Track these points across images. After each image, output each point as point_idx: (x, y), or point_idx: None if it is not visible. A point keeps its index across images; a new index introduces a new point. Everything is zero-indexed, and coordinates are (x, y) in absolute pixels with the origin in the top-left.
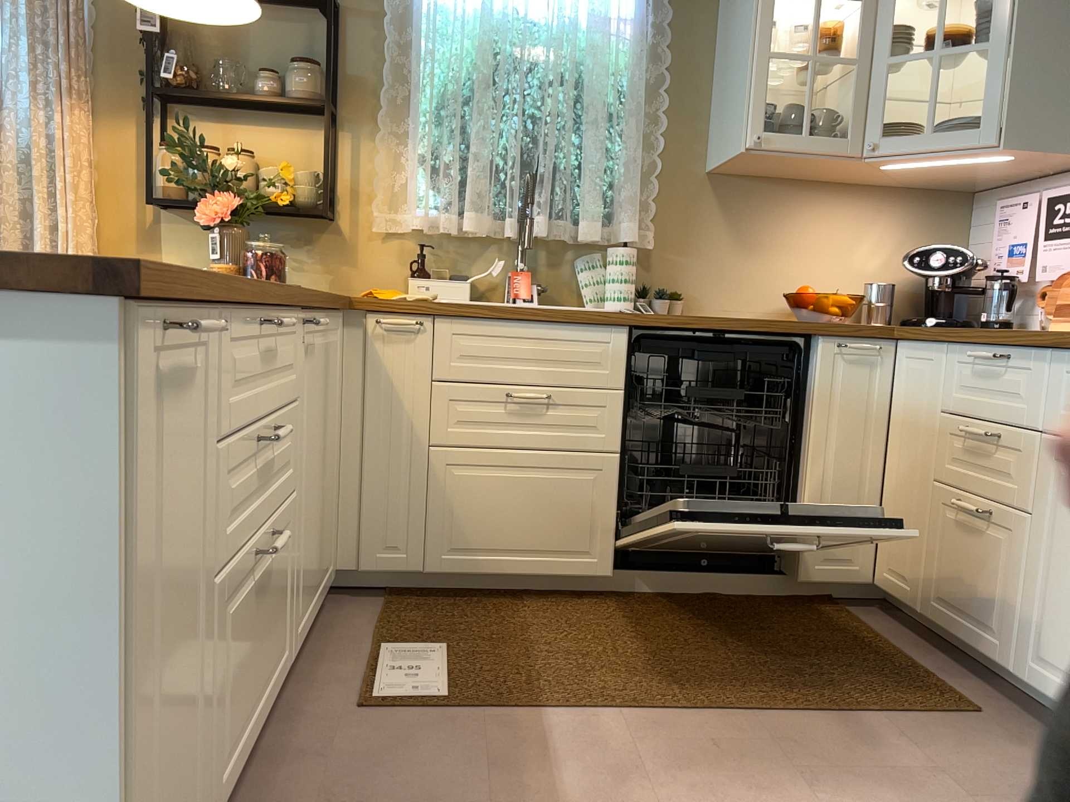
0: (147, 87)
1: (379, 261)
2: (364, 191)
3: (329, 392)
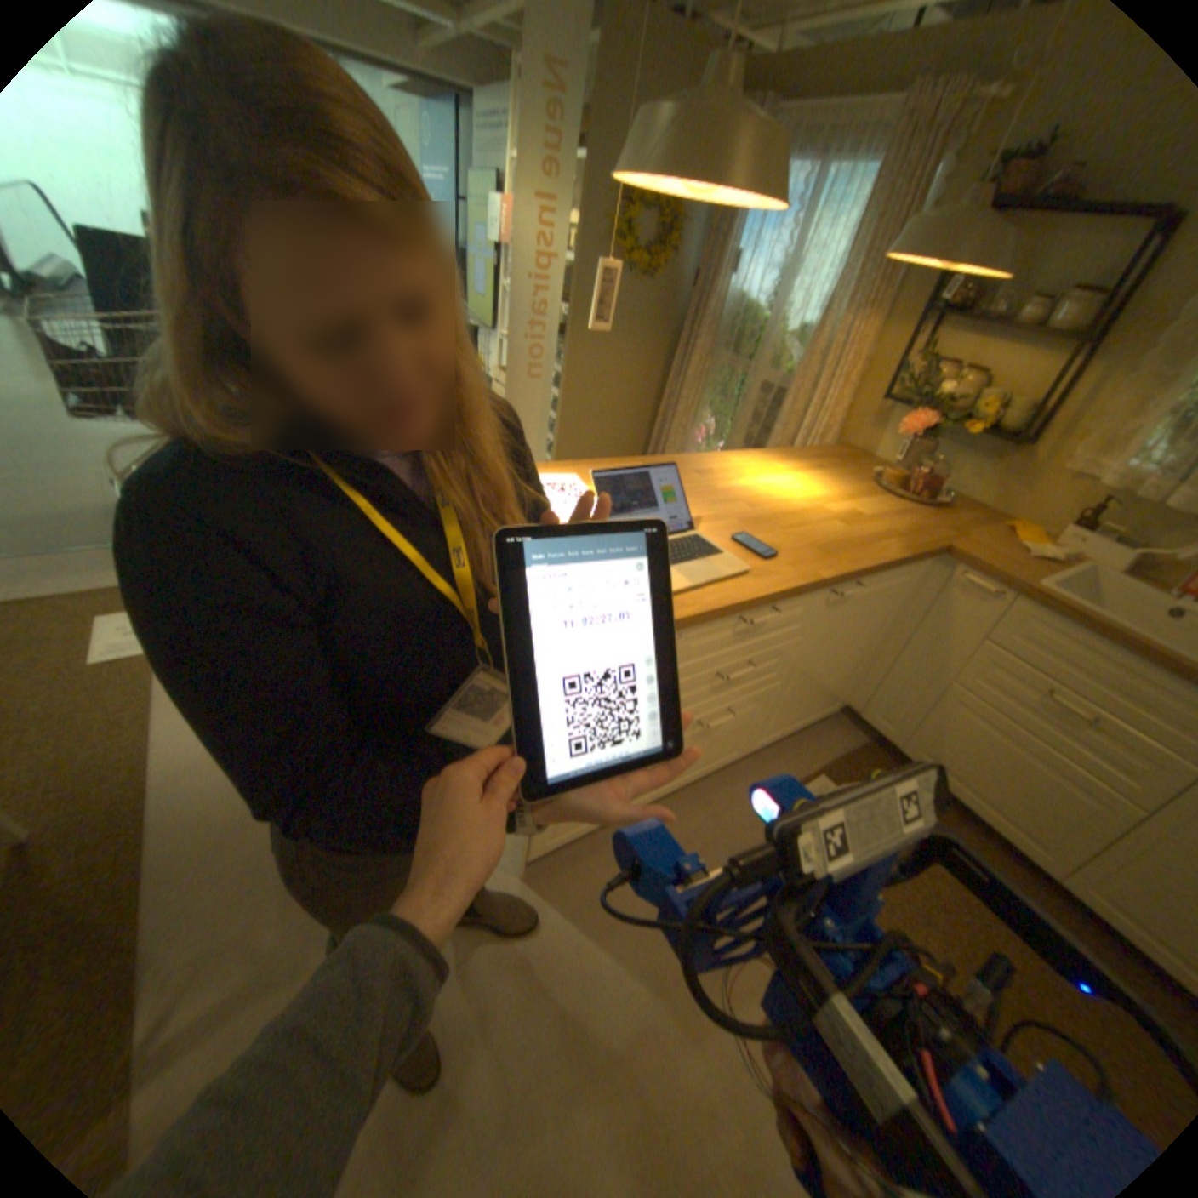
0: (934, 294)
1: (1057, 494)
2: (1082, 425)
3: (879, 615)
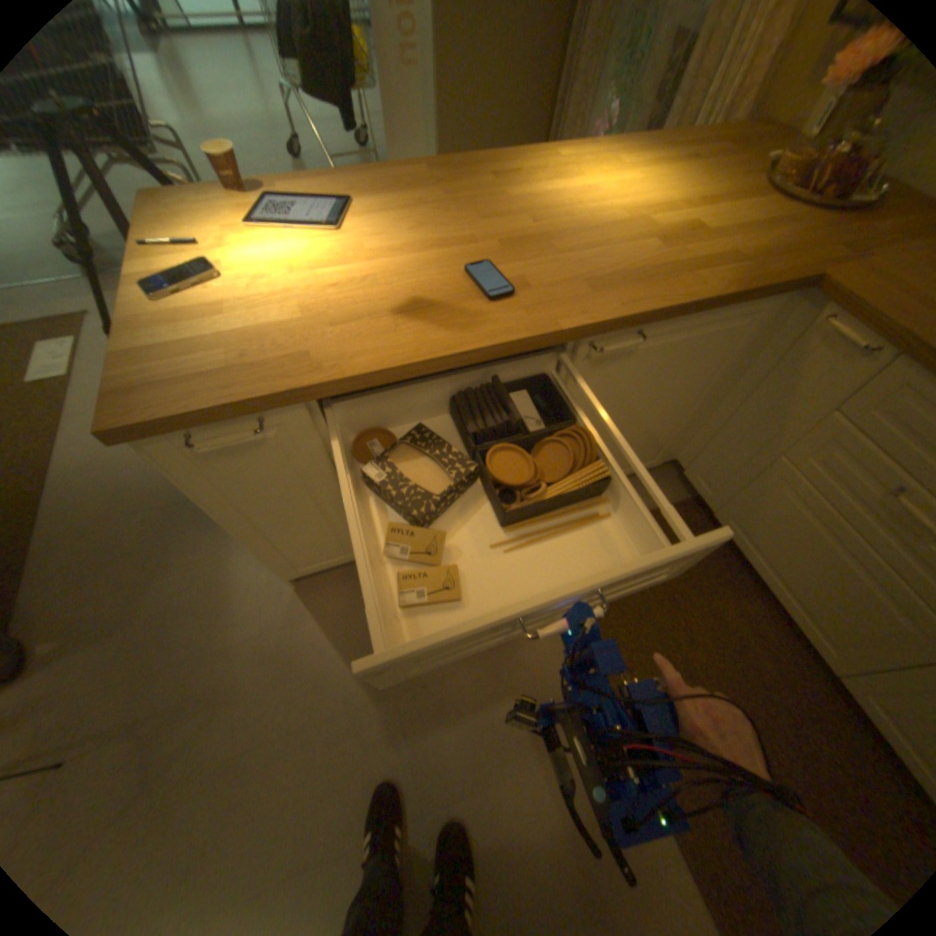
0: None
1: None
2: None
3: (696, 370)
